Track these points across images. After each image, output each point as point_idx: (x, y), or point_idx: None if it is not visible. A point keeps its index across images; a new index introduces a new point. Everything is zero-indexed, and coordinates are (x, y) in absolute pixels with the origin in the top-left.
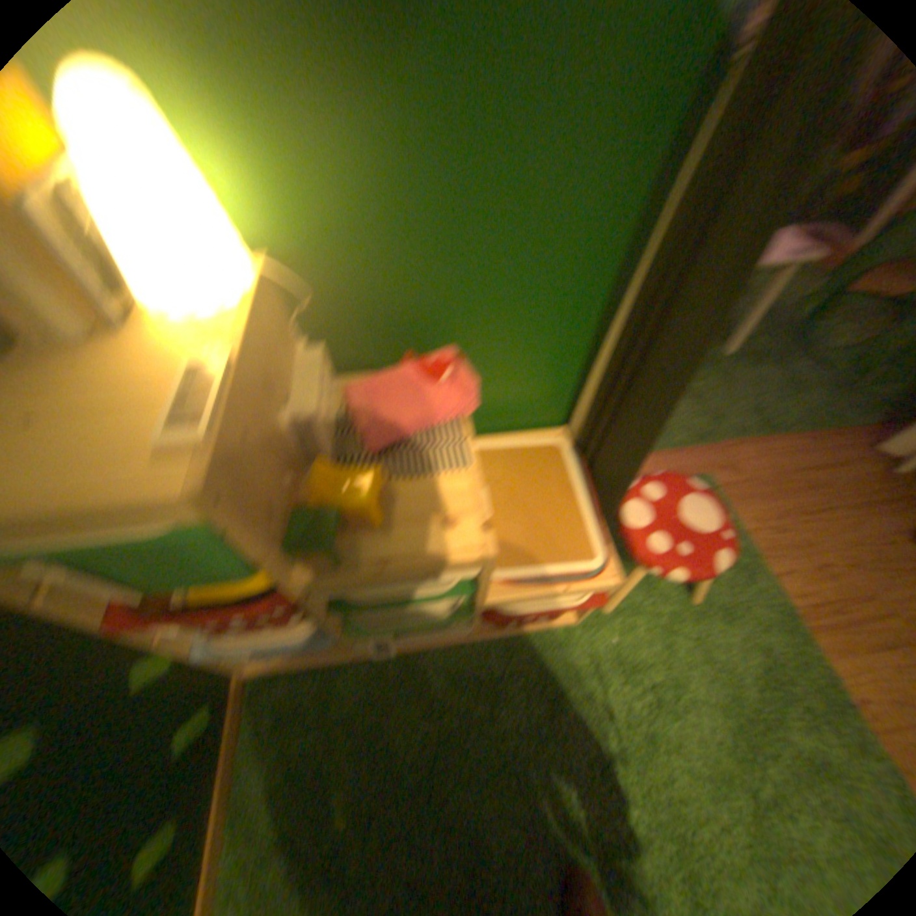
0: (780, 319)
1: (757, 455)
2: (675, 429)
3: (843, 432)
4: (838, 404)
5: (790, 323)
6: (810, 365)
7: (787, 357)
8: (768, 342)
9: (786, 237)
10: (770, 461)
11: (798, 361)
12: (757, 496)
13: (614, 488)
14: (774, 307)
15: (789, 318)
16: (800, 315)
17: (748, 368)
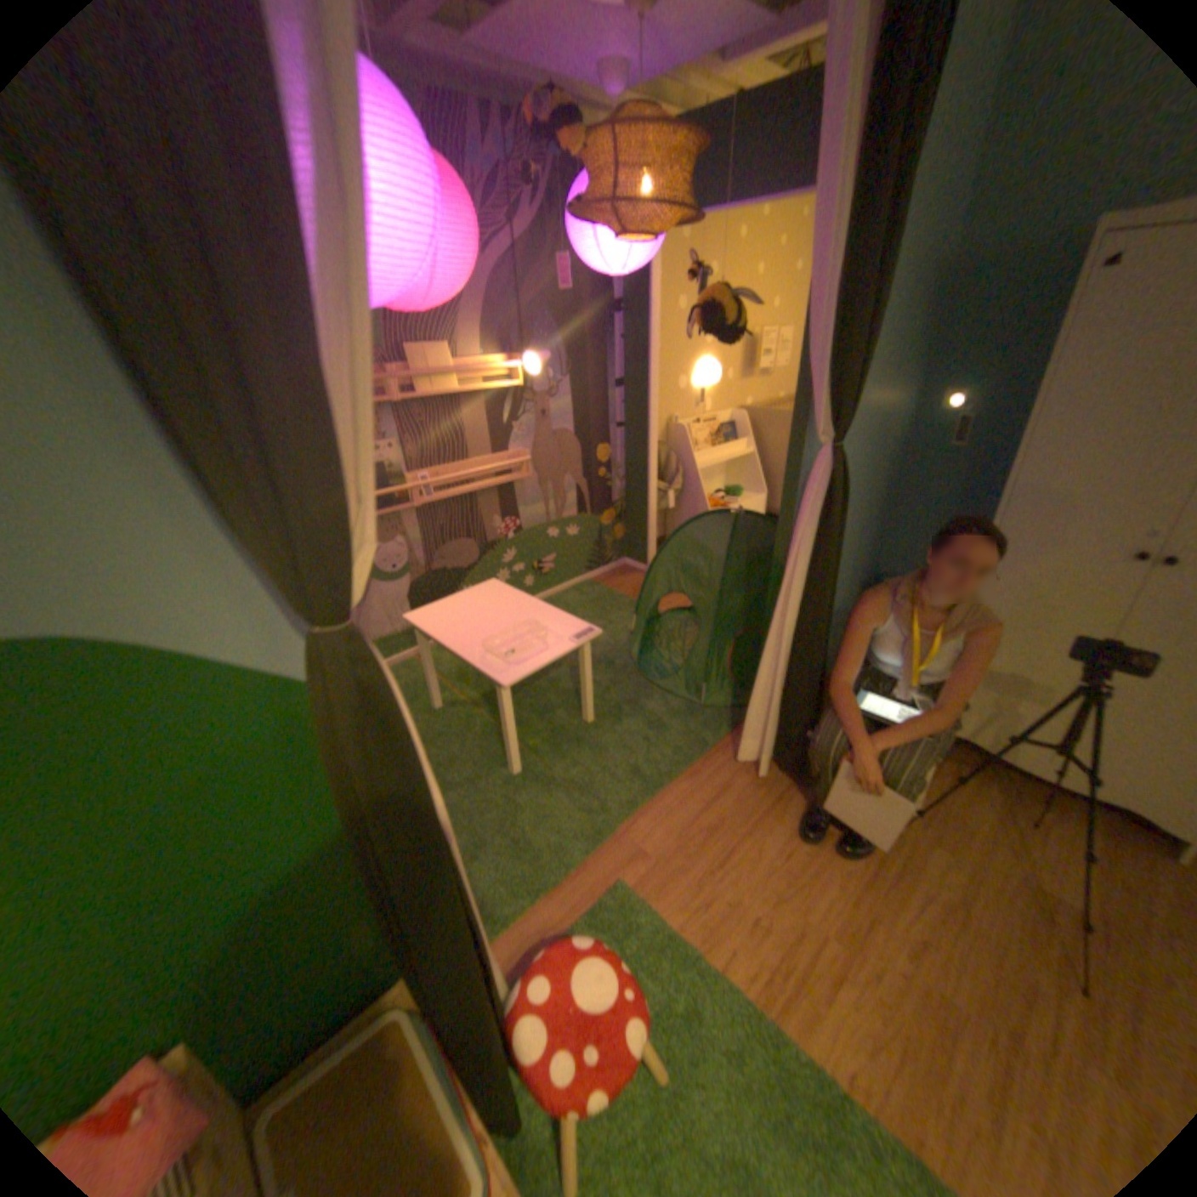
0: (618, 663)
1: (652, 825)
2: (567, 843)
3: (708, 755)
4: (694, 728)
5: (627, 663)
6: (658, 699)
7: (637, 699)
8: (617, 692)
9: (567, 621)
10: (666, 825)
11: (648, 699)
12: (669, 877)
13: (477, 1041)
14: (610, 652)
15: (625, 658)
16: (631, 653)
17: (608, 731)
